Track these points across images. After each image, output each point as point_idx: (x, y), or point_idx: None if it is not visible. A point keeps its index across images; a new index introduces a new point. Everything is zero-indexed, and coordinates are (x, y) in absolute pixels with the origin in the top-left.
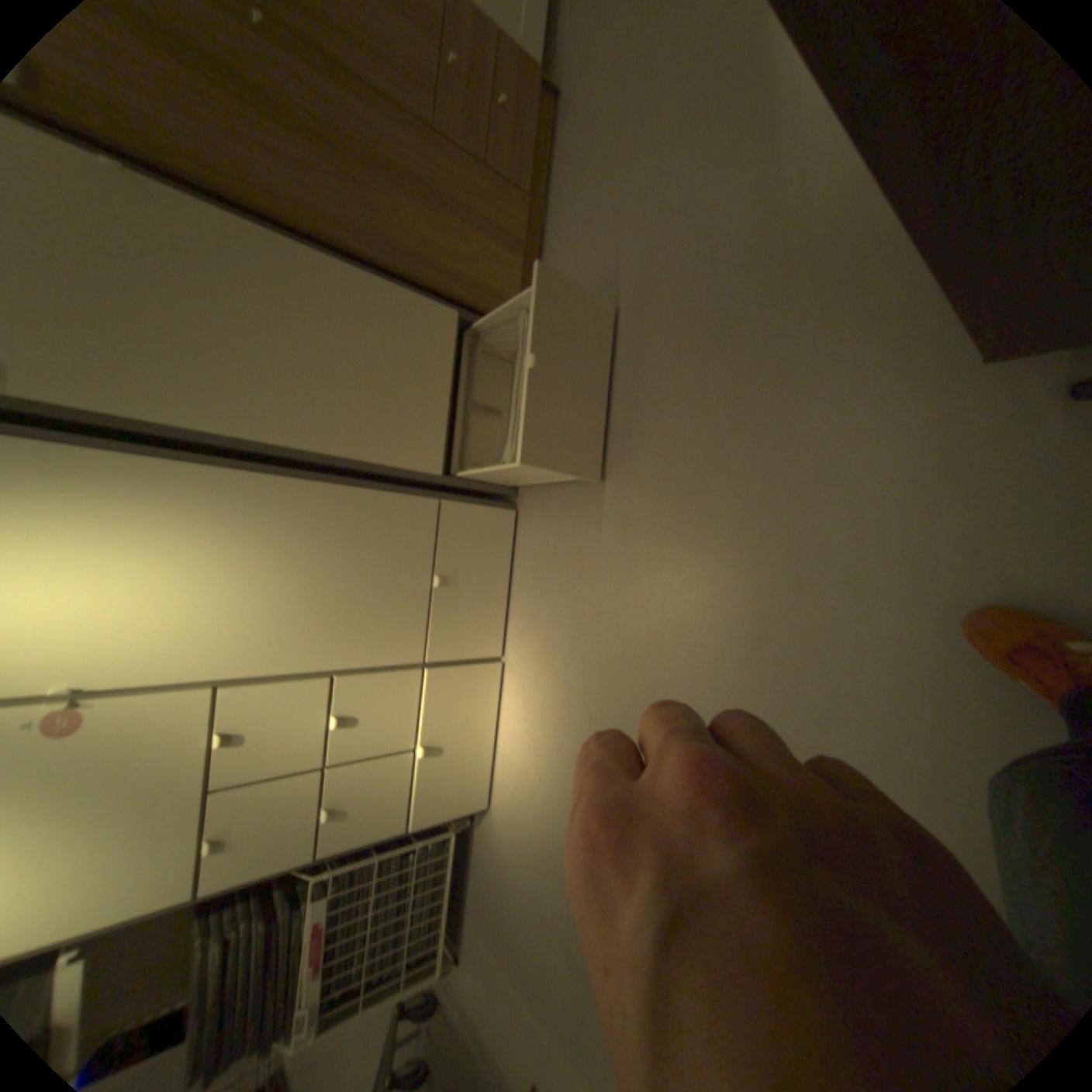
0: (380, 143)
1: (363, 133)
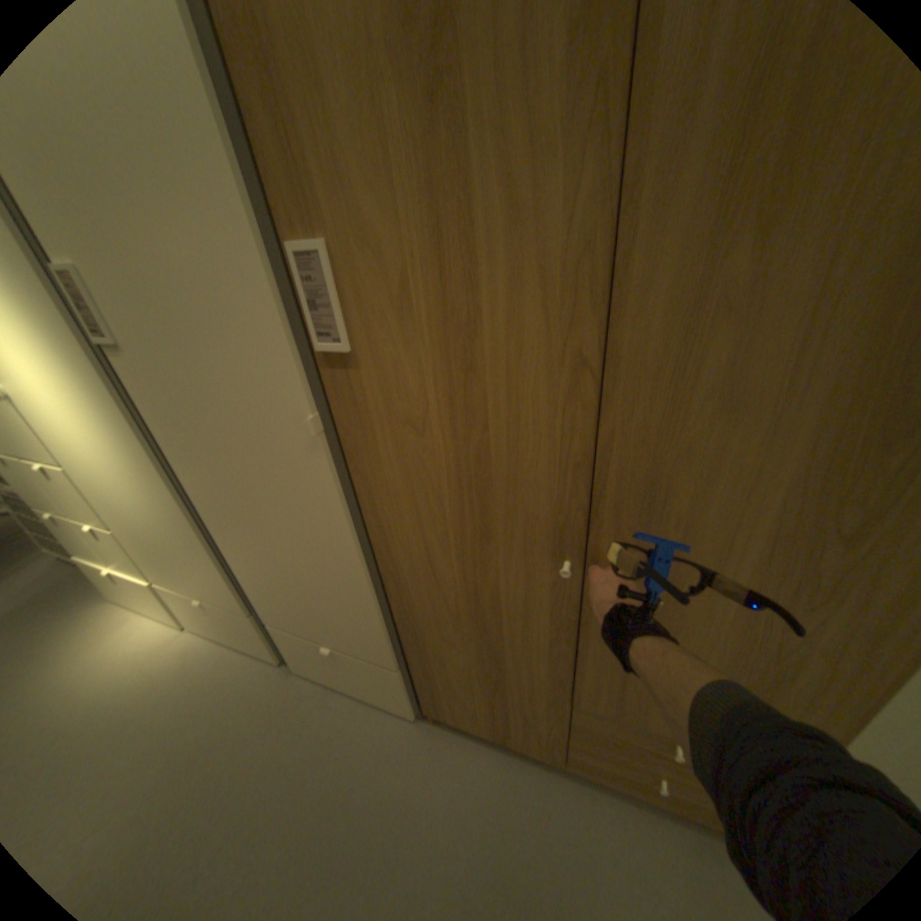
0: (510, 647)
1: (510, 635)
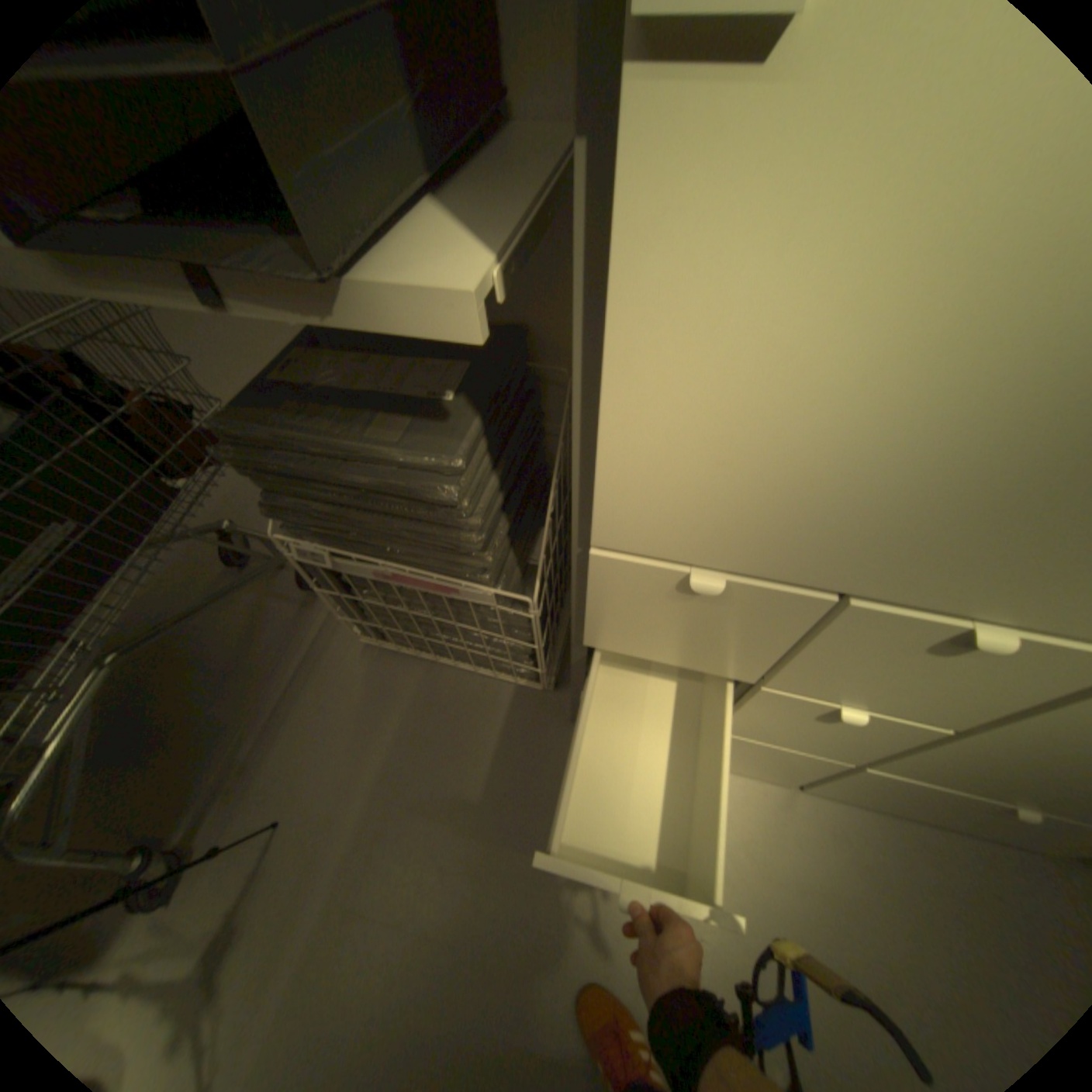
0: None
1: None
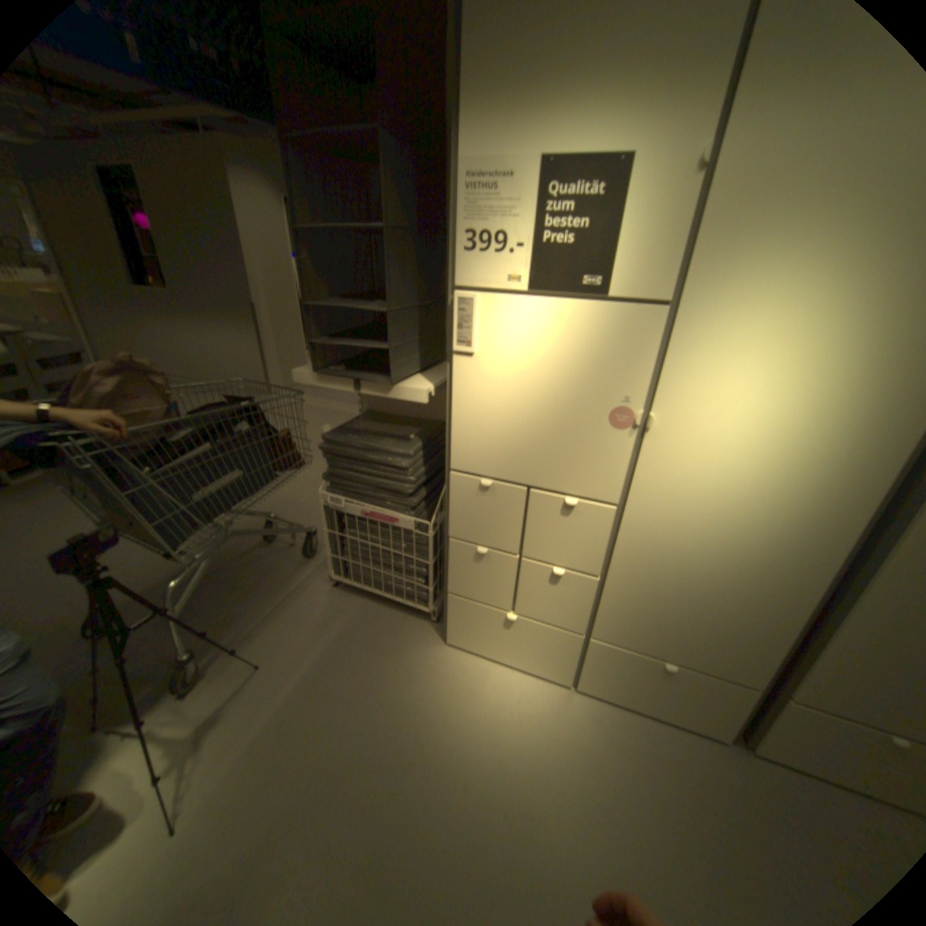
0: None
1: None
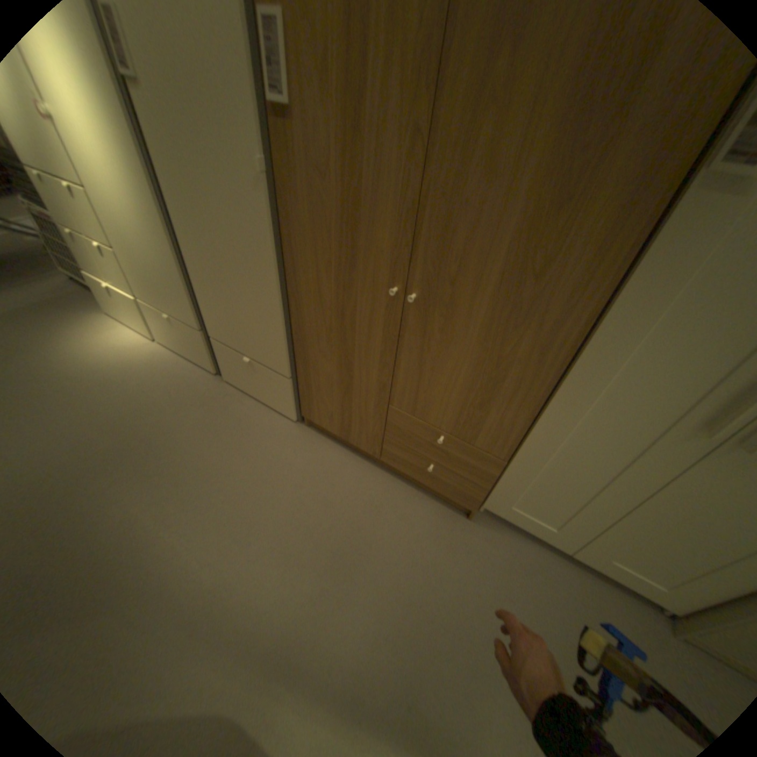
0: (359, 359)
1: (359, 348)
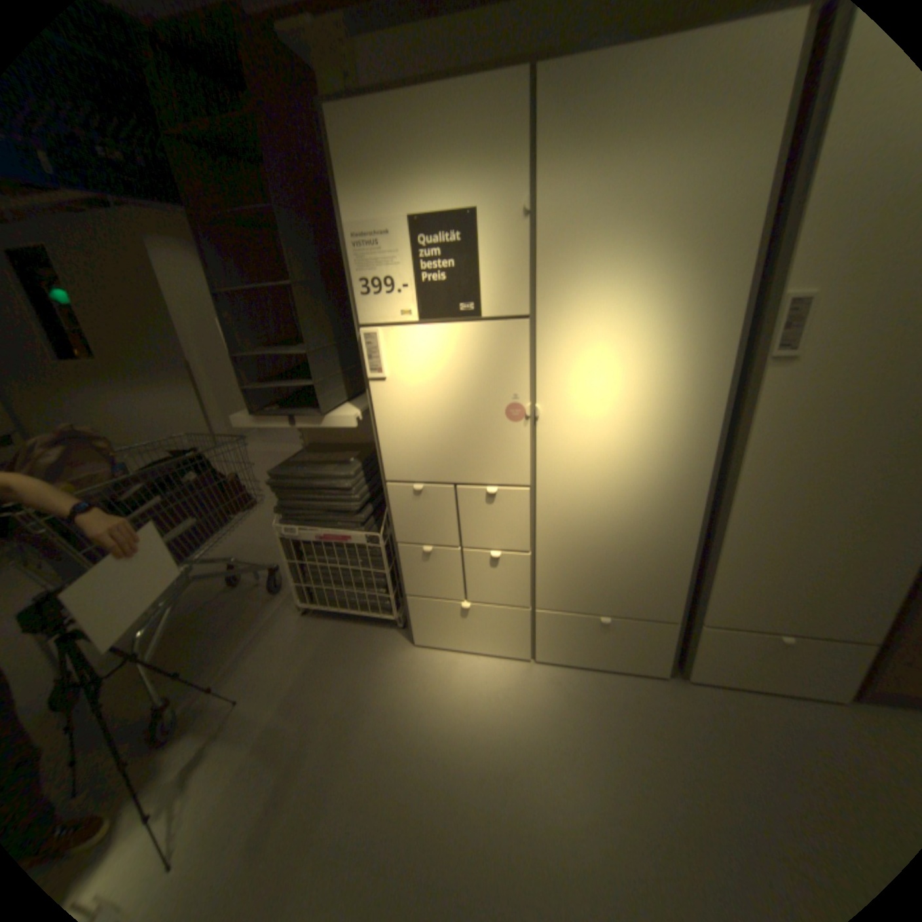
0: None
1: None
